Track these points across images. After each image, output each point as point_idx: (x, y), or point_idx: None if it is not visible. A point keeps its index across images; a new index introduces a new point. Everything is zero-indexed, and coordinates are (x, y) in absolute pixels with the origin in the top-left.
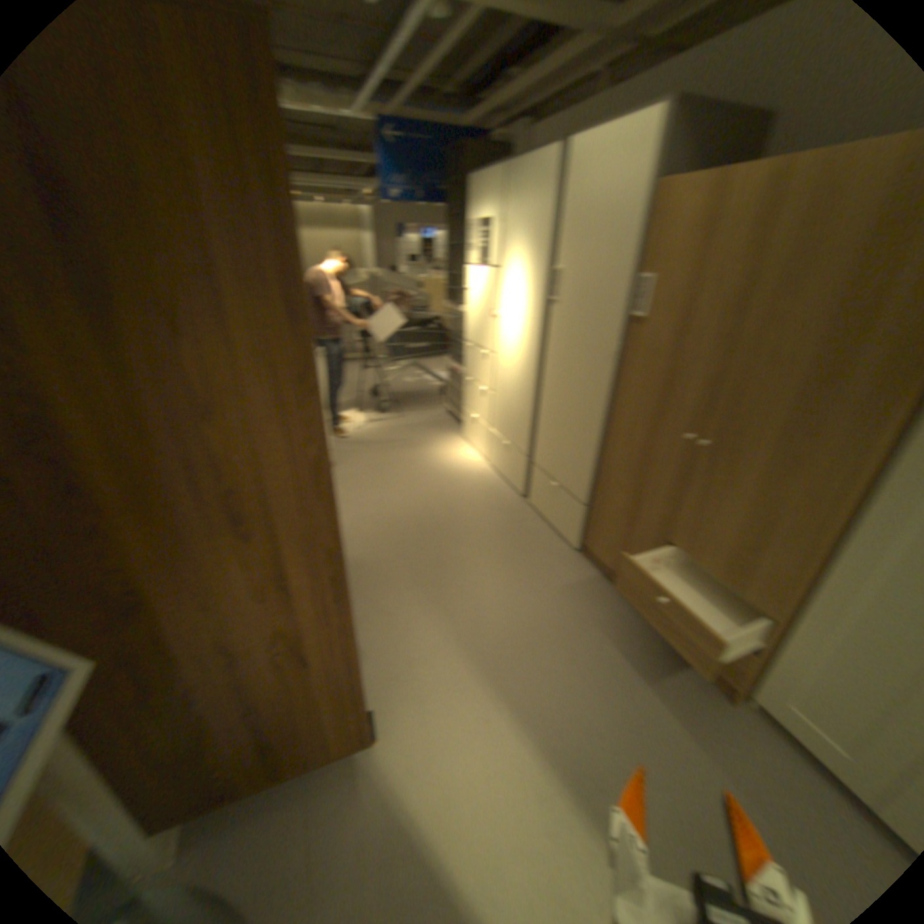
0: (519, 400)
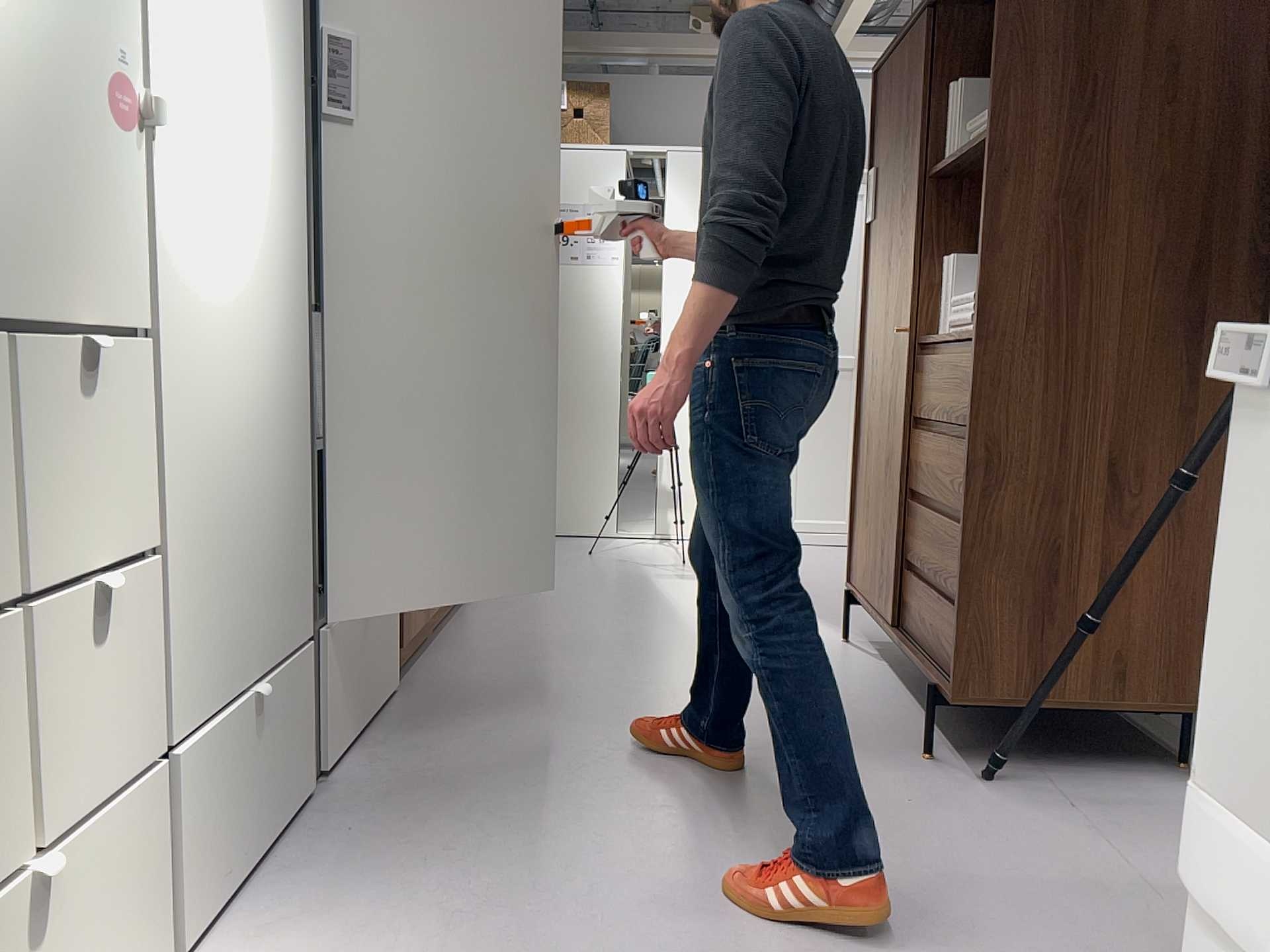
0: (262, 475)
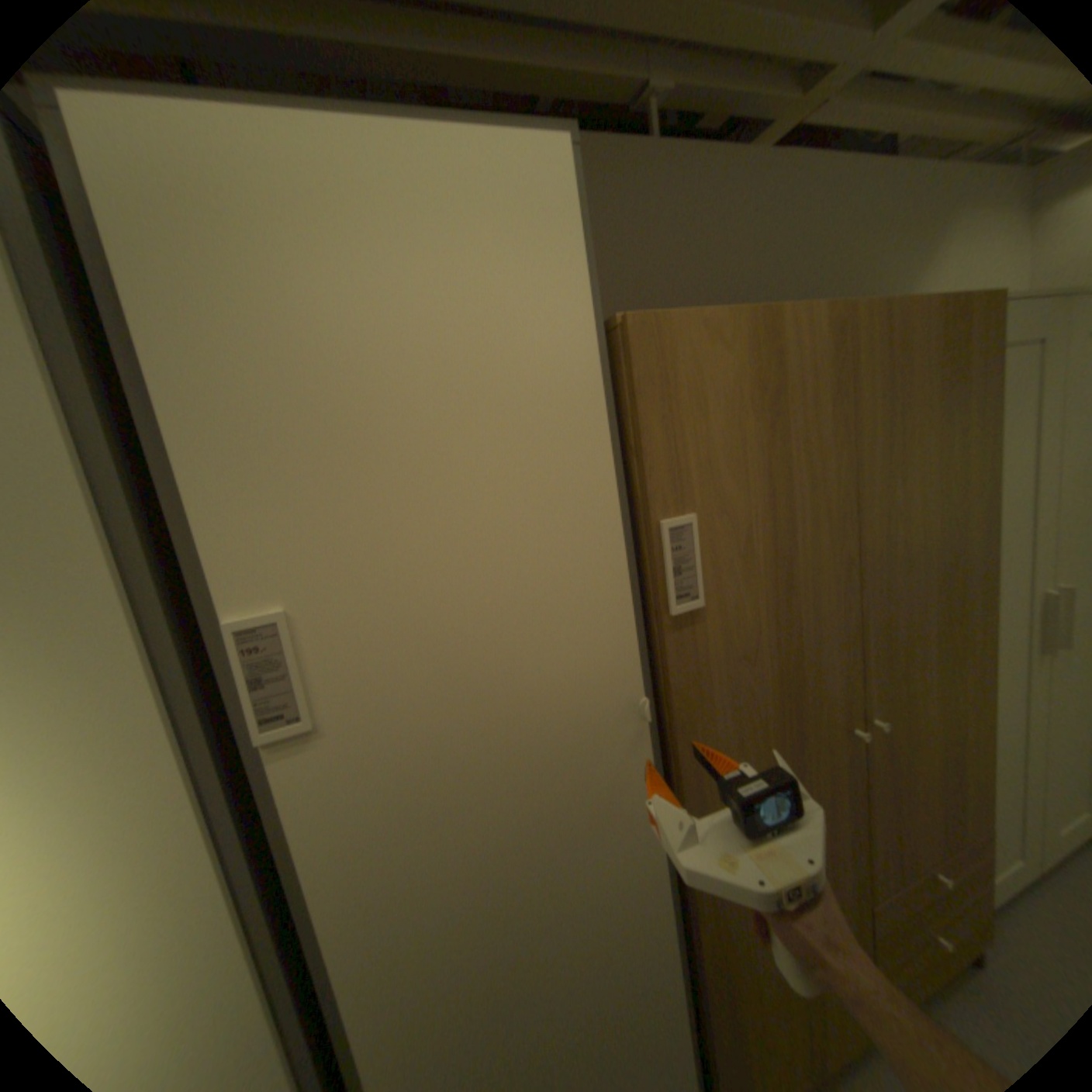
0: None
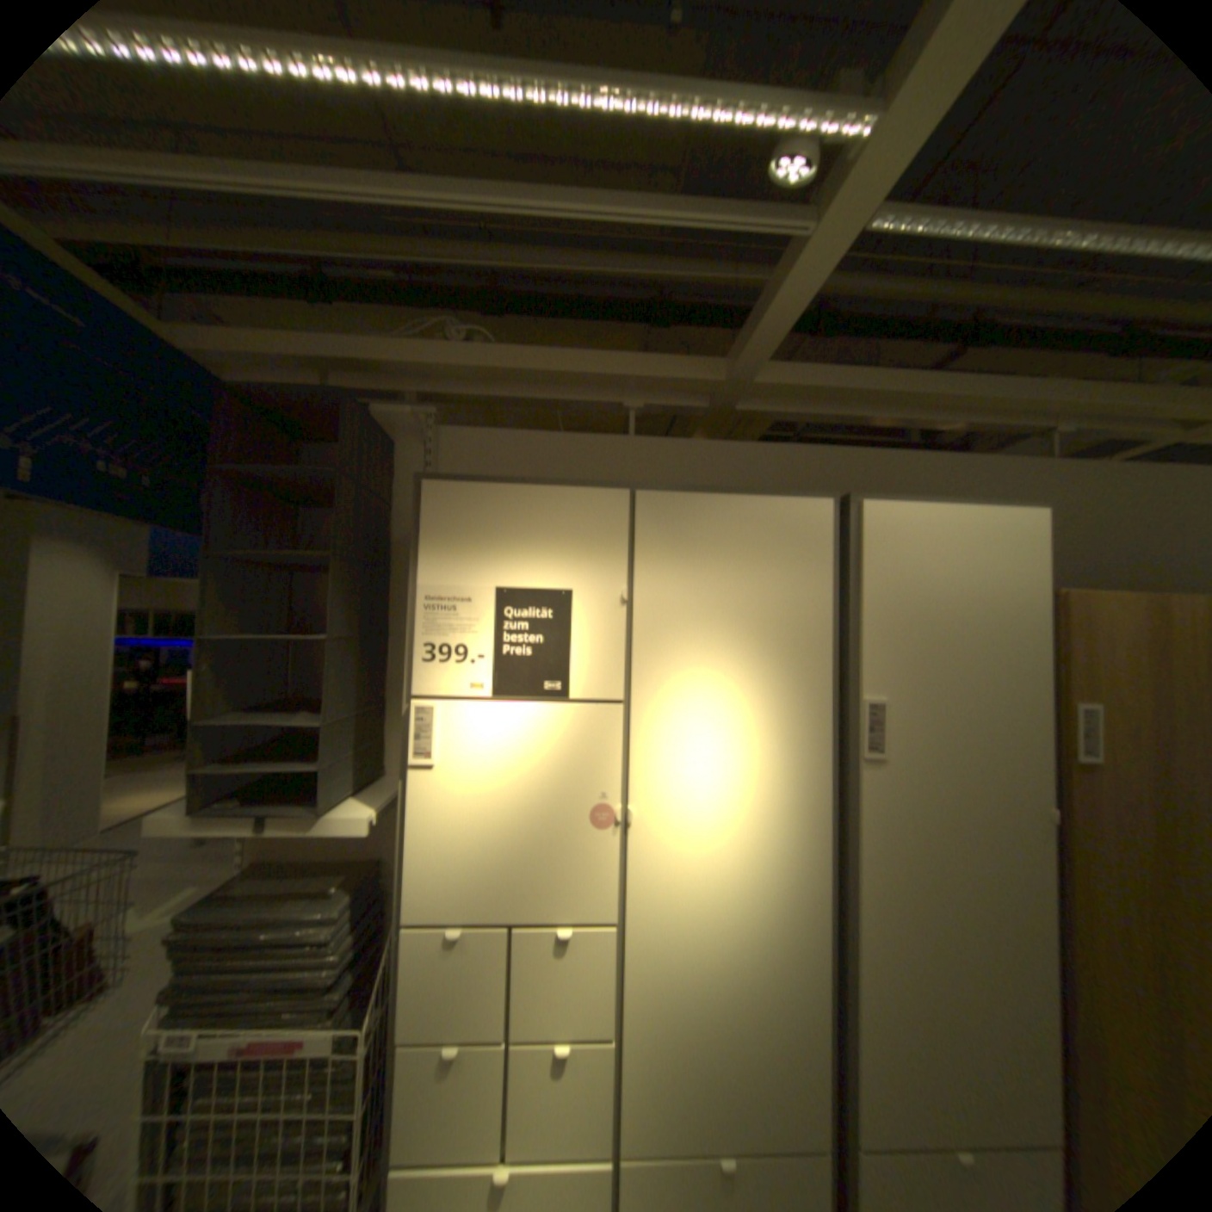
0: (756, 1016)
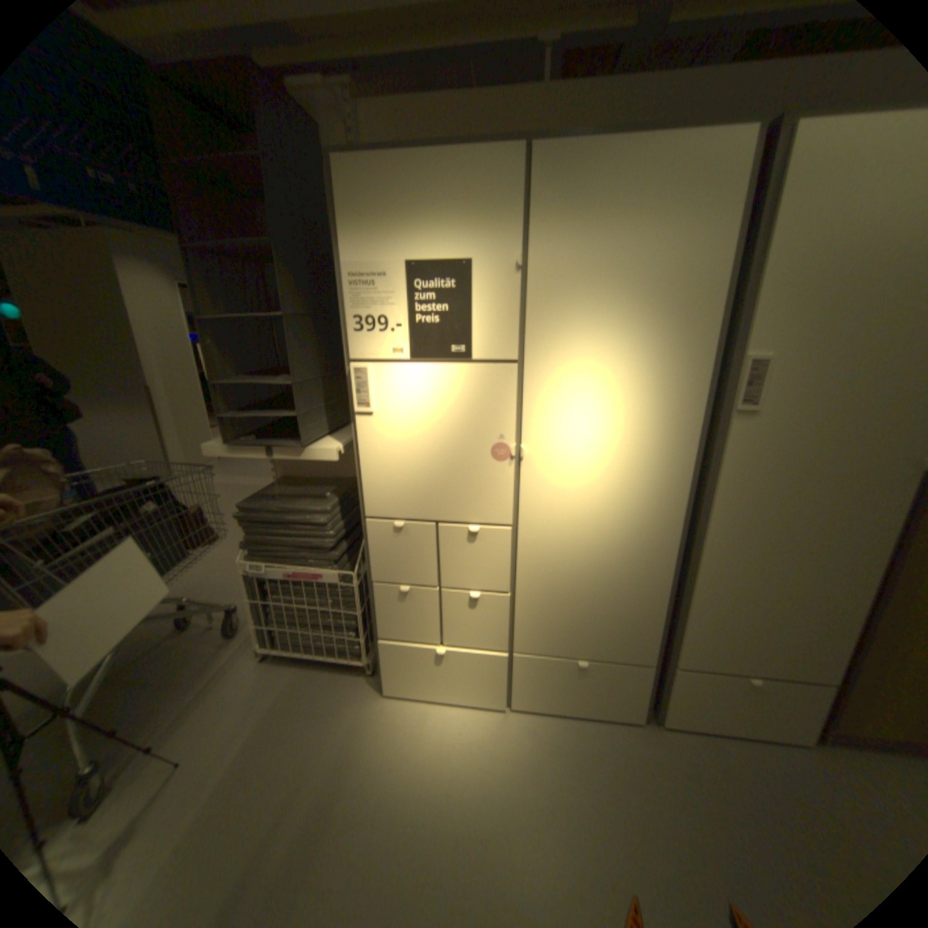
0: (611, 587)
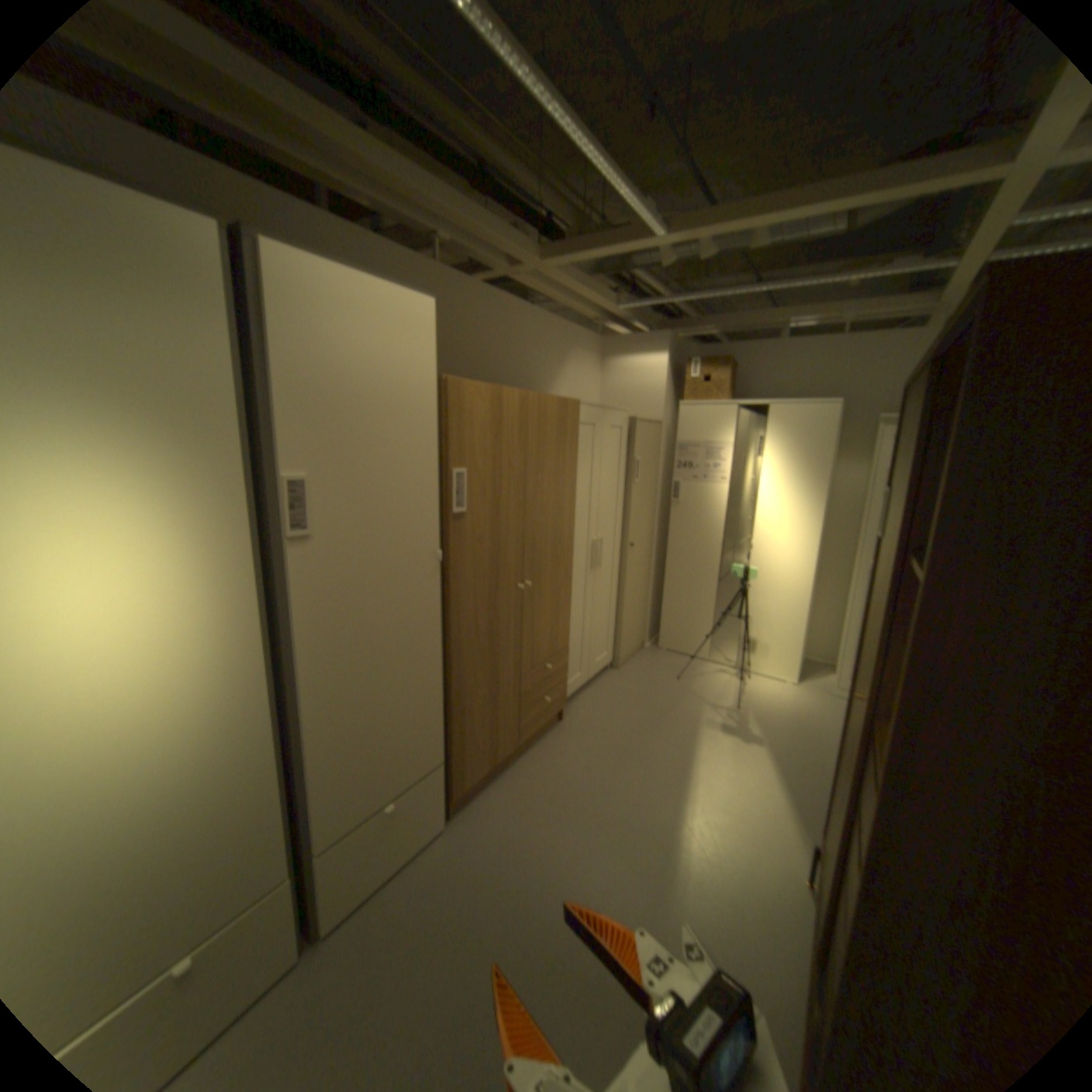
0: (193, 824)
